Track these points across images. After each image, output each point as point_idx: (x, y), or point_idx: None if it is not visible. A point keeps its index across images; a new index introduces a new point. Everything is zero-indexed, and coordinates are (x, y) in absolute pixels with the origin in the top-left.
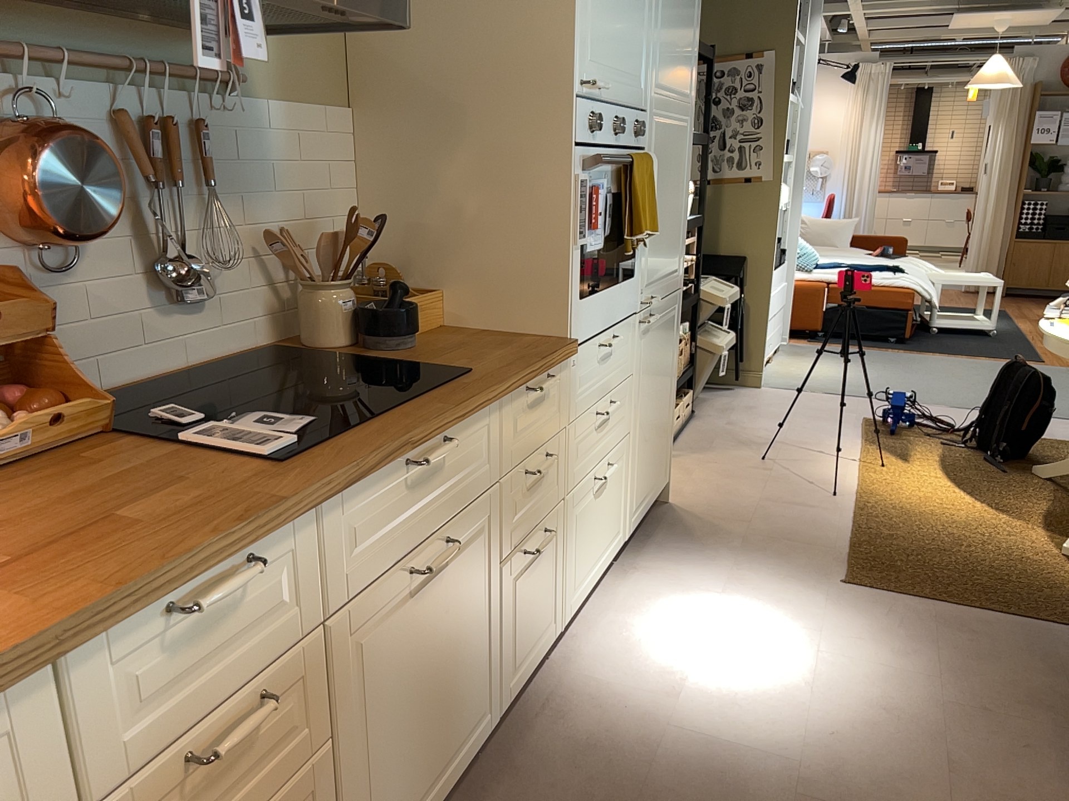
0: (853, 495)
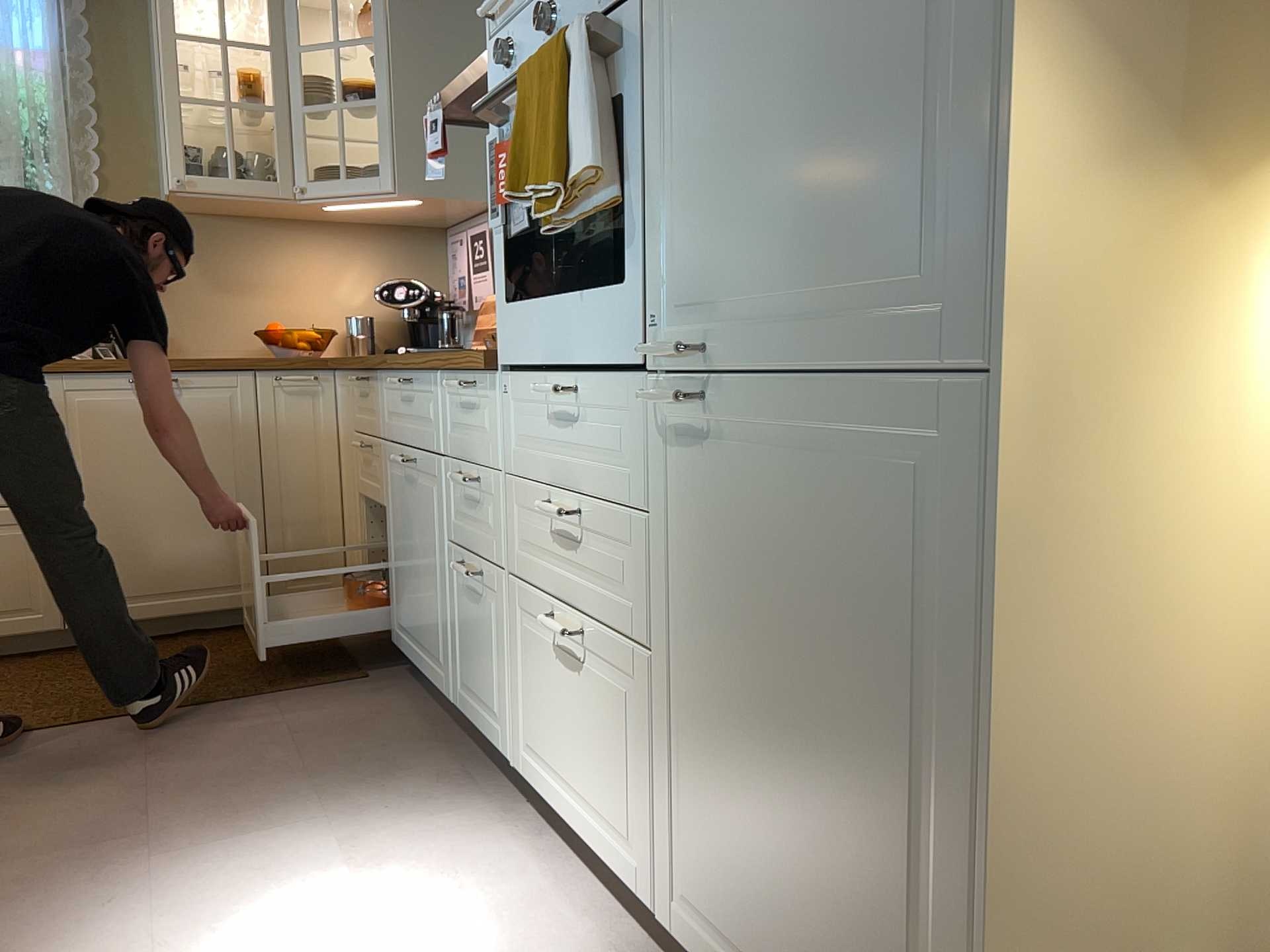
0: None
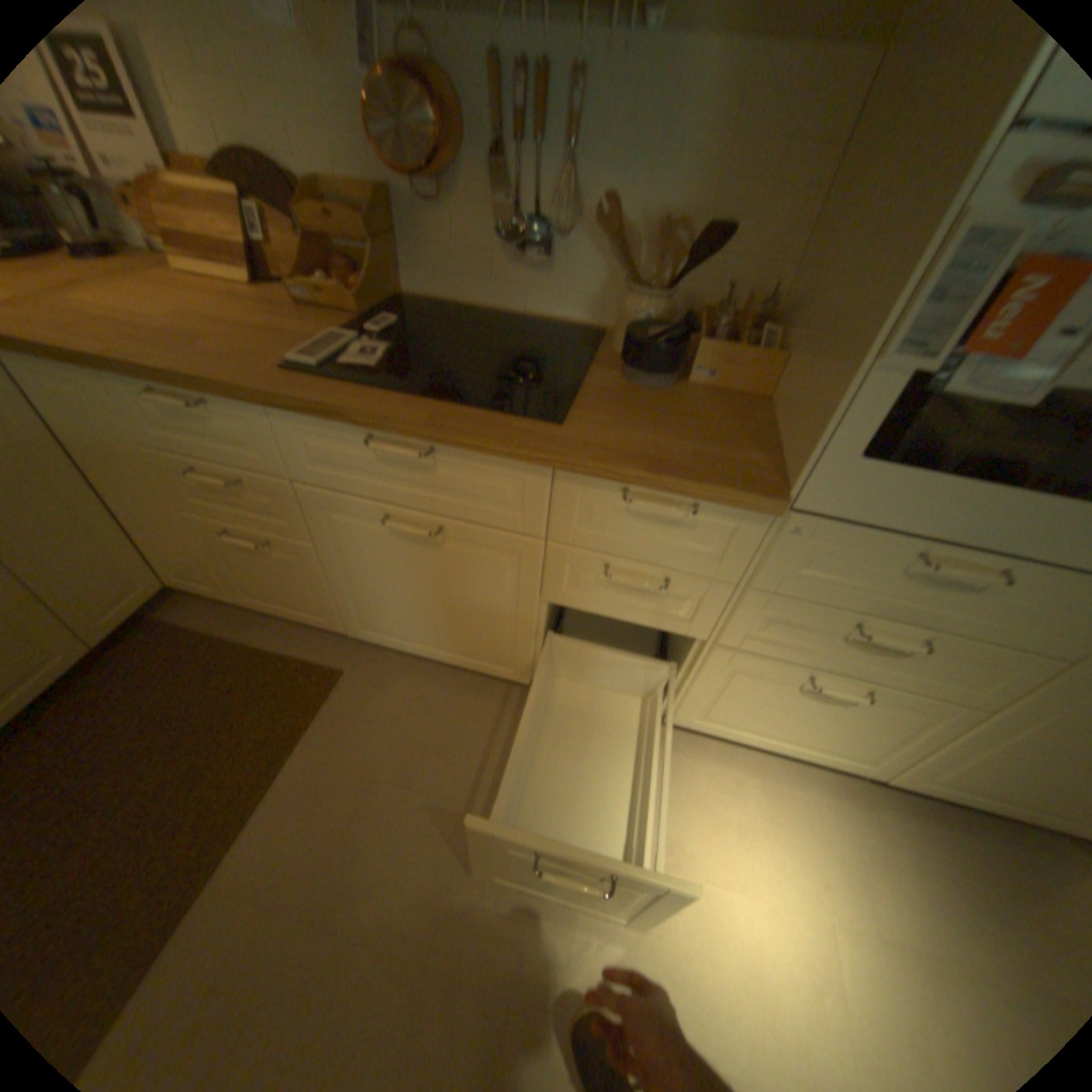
0: None
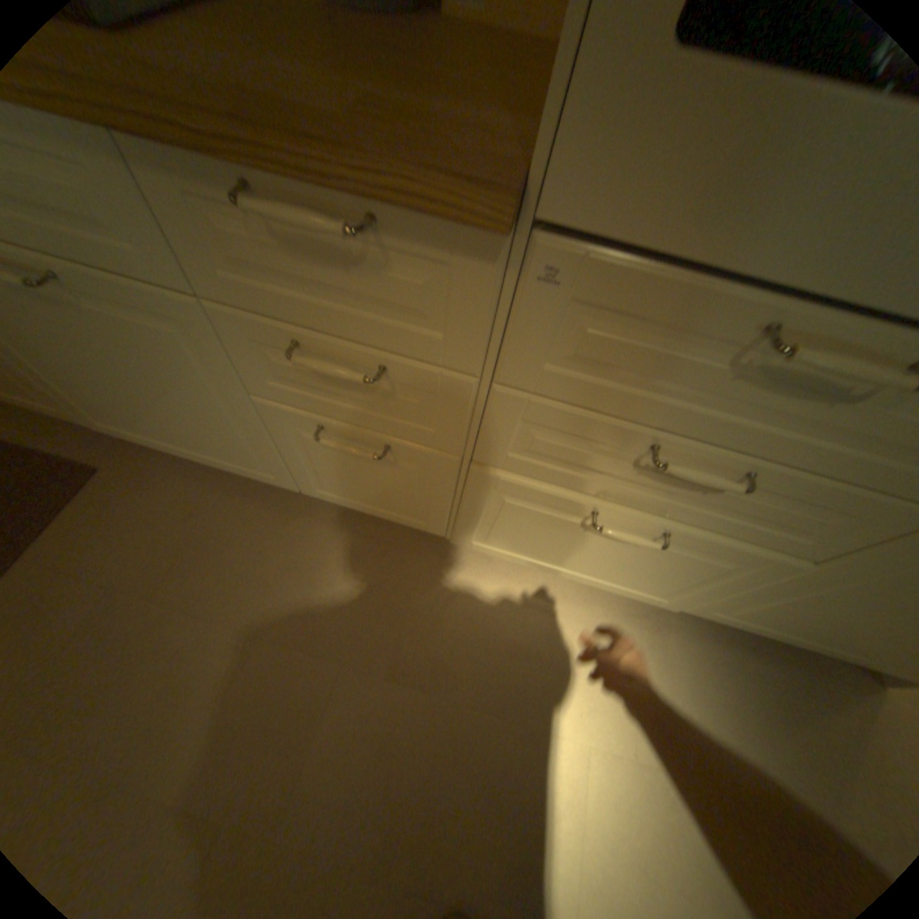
0: None
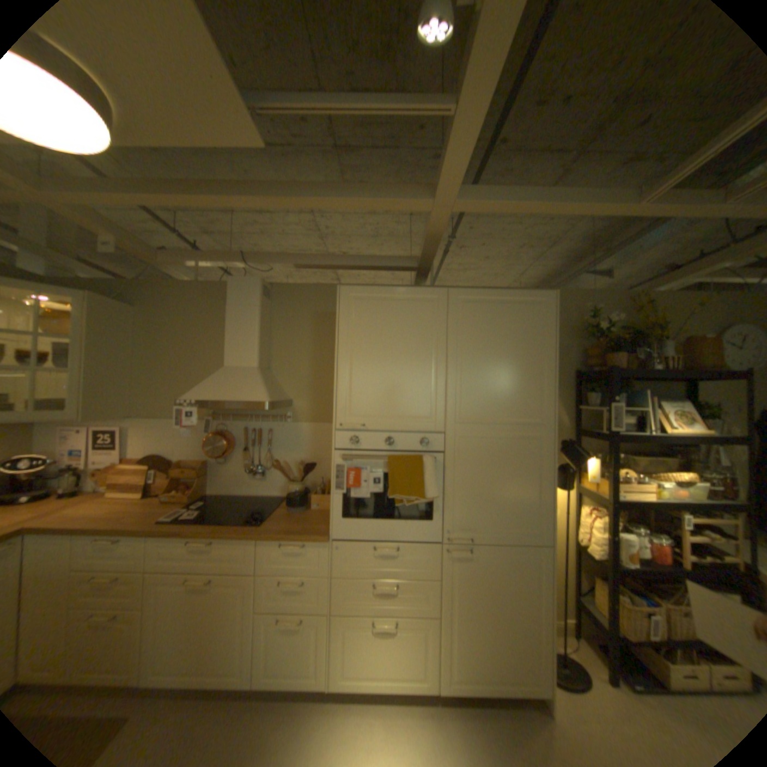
0: None
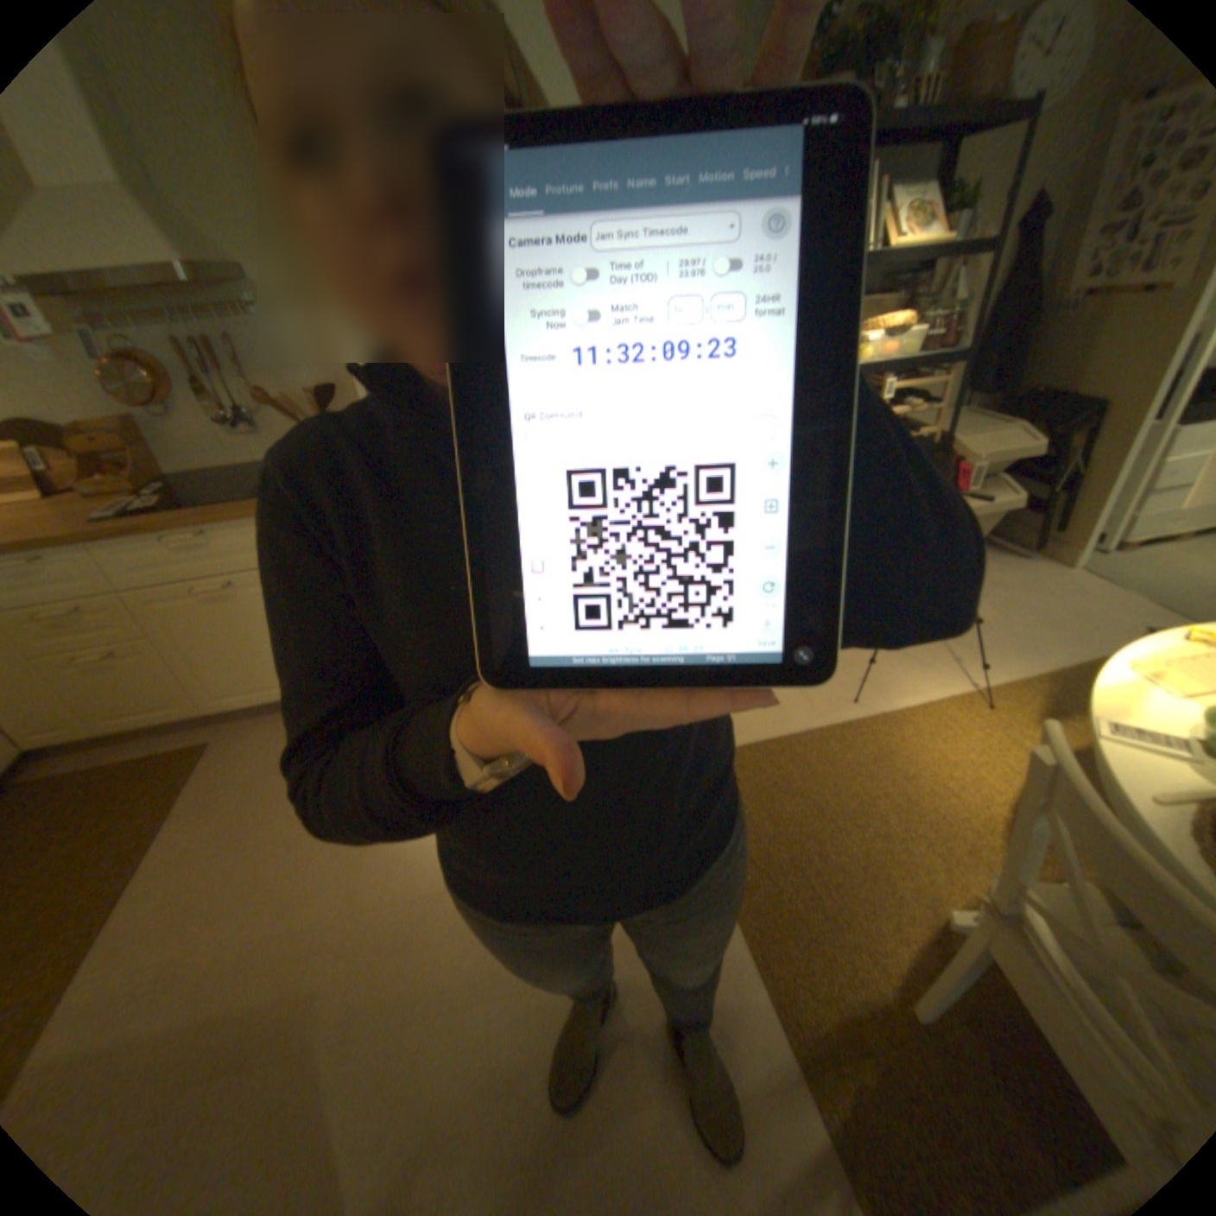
0: (874, 716)
